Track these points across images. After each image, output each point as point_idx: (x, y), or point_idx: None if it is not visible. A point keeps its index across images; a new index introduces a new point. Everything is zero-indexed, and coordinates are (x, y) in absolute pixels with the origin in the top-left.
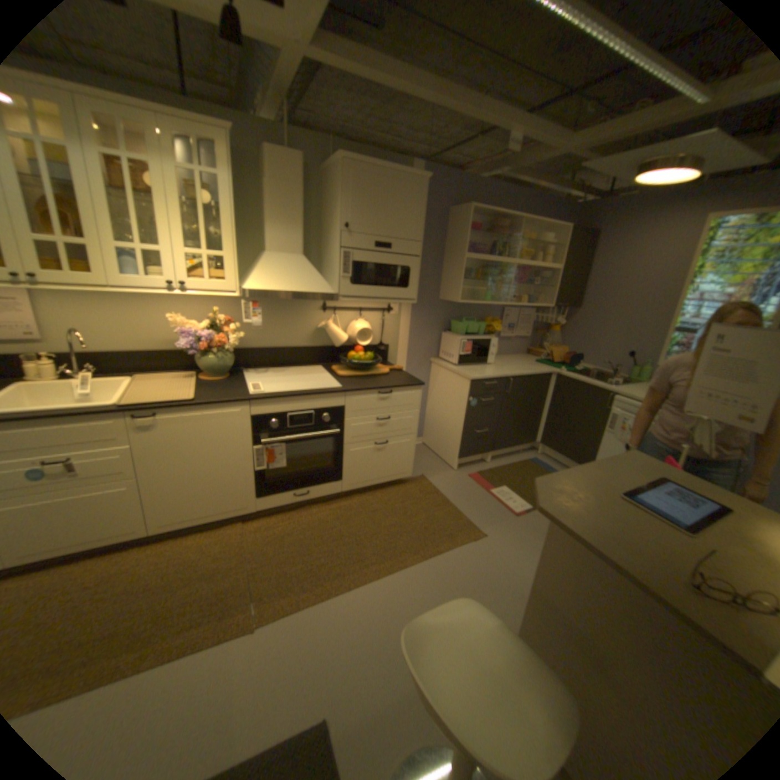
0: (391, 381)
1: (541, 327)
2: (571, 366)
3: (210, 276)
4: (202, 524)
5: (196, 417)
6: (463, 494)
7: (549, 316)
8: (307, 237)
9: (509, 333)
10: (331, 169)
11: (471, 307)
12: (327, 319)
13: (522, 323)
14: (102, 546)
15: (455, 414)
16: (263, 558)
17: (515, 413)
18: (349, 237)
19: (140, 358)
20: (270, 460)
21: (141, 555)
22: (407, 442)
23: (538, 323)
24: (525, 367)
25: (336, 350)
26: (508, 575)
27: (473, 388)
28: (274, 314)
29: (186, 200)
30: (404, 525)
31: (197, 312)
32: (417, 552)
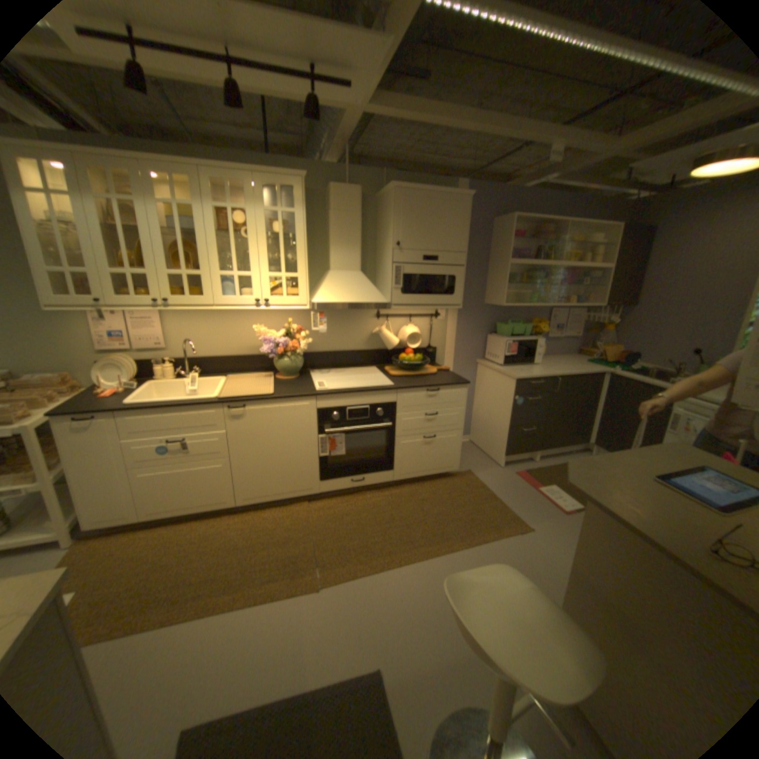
0: (438, 380)
1: (594, 327)
2: (627, 366)
3: (288, 293)
4: (277, 500)
5: (275, 409)
6: (510, 490)
7: (602, 316)
8: (364, 255)
9: (558, 333)
10: (385, 197)
11: (517, 310)
12: (381, 325)
13: (572, 324)
14: (203, 512)
15: (501, 413)
16: (326, 532)
17: (565, 413)
18: (401, 253)
19: (232, 362)
20: (332, 448)
21: (231, 522)
22: (454, 438)
23: (590, 323)
24: (575, 367)
25: (389, 353)
26: (555, 569)
27: (519, 387)
28: (336, 322)
29: (270, 234)
30: (451, 514)
31: (275, 323)
32: (464, 540)
